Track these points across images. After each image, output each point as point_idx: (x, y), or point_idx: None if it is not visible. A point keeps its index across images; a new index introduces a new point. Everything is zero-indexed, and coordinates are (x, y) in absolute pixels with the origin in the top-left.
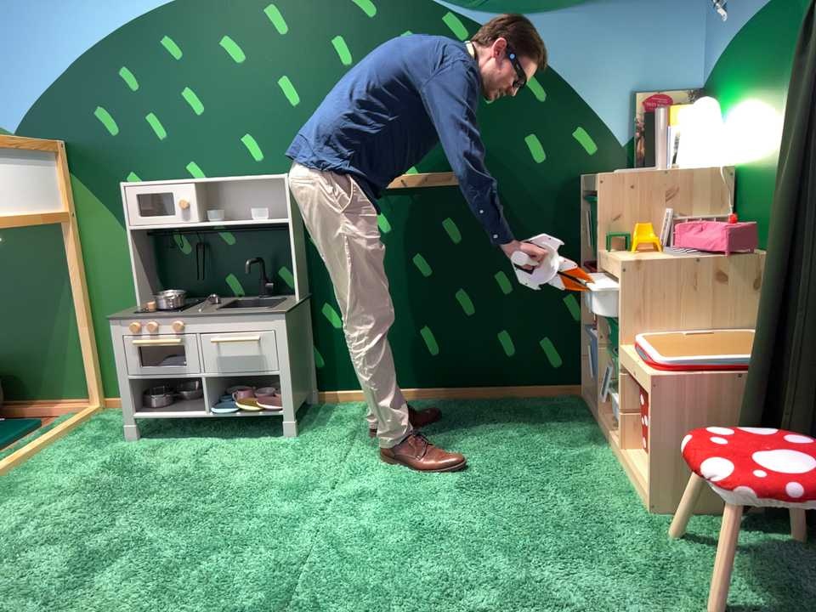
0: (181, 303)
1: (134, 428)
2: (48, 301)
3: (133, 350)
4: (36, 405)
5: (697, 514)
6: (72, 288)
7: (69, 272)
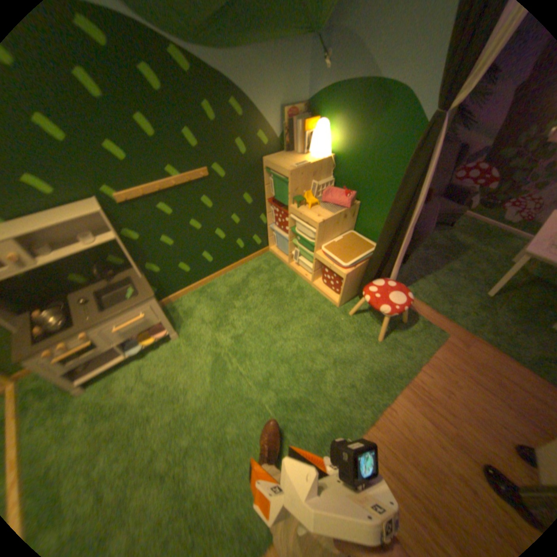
0: (59, 314)
1: (80, 387)
2: None
3: (54, 362)
4: None
5: (348, 301)
6: None
7: None
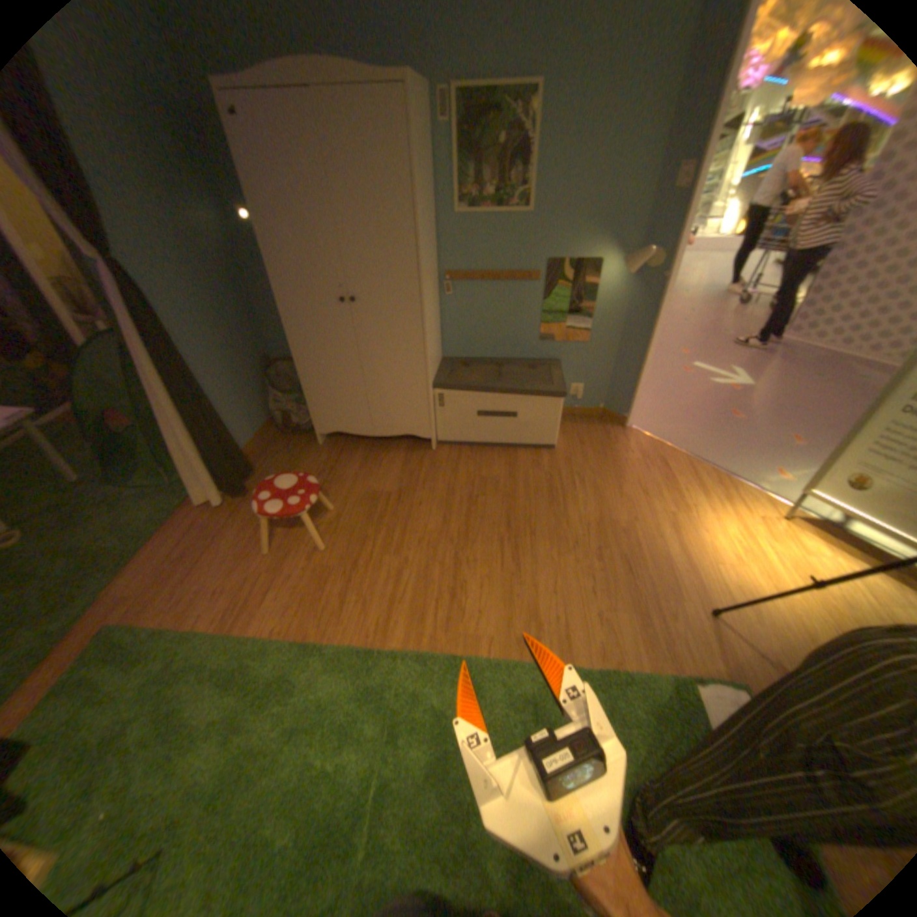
0: None
1: None
2: None
3: None
4: None
5: None
6: None
7: None
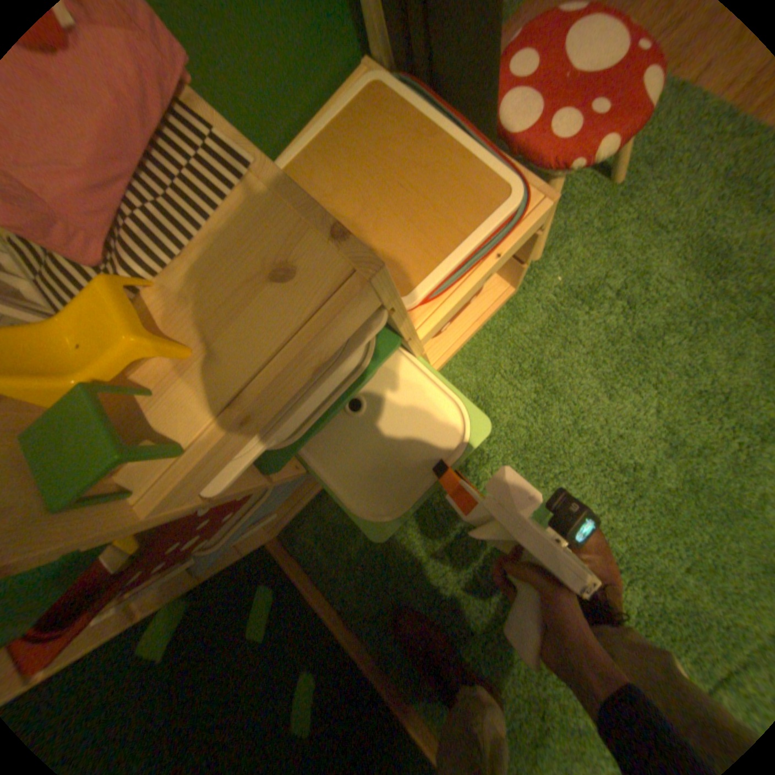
0: None
1: None
2: None
3: None
4: None
5: None
6: None
7: None
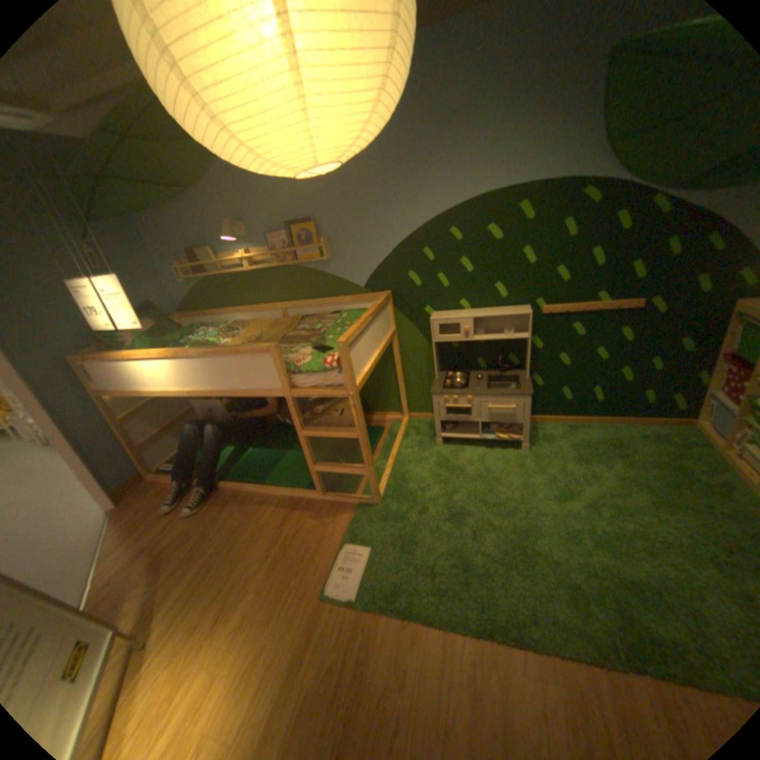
0: (461, 380)
1: (441, 442)
2: (381, 370)
3: (443, 409)
4: (375, 416)
5: None
6: (395, 366)
7: (394, 359)
